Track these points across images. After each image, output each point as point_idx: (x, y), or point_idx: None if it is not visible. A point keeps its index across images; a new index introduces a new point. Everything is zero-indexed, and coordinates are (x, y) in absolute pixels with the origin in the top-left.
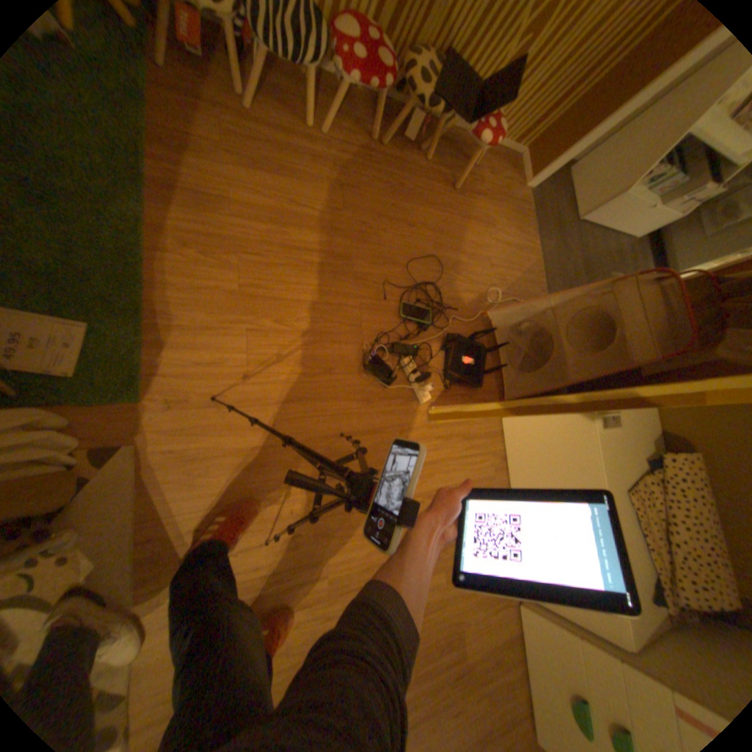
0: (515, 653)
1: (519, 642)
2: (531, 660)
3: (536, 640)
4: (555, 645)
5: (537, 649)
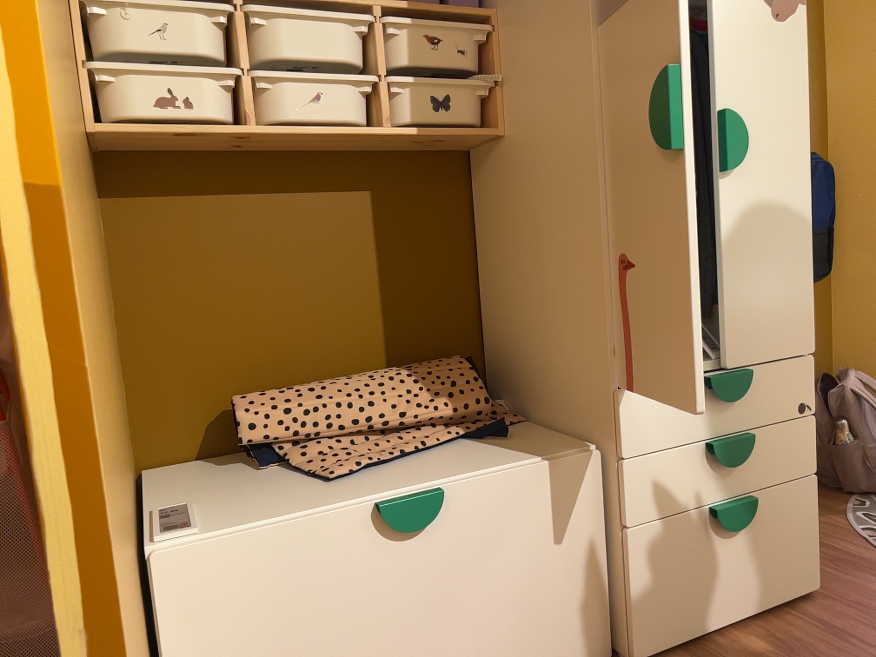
0: (723, 655)
1: (699, 653)
2: (712, 622)
3: (675, 618)
4: (661, 579)
5: (688, 613)
